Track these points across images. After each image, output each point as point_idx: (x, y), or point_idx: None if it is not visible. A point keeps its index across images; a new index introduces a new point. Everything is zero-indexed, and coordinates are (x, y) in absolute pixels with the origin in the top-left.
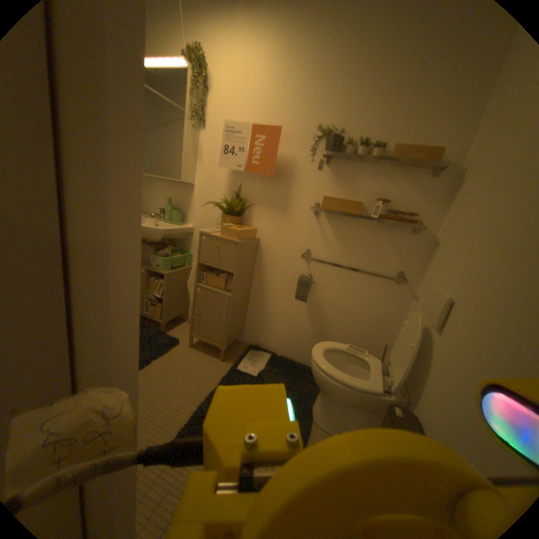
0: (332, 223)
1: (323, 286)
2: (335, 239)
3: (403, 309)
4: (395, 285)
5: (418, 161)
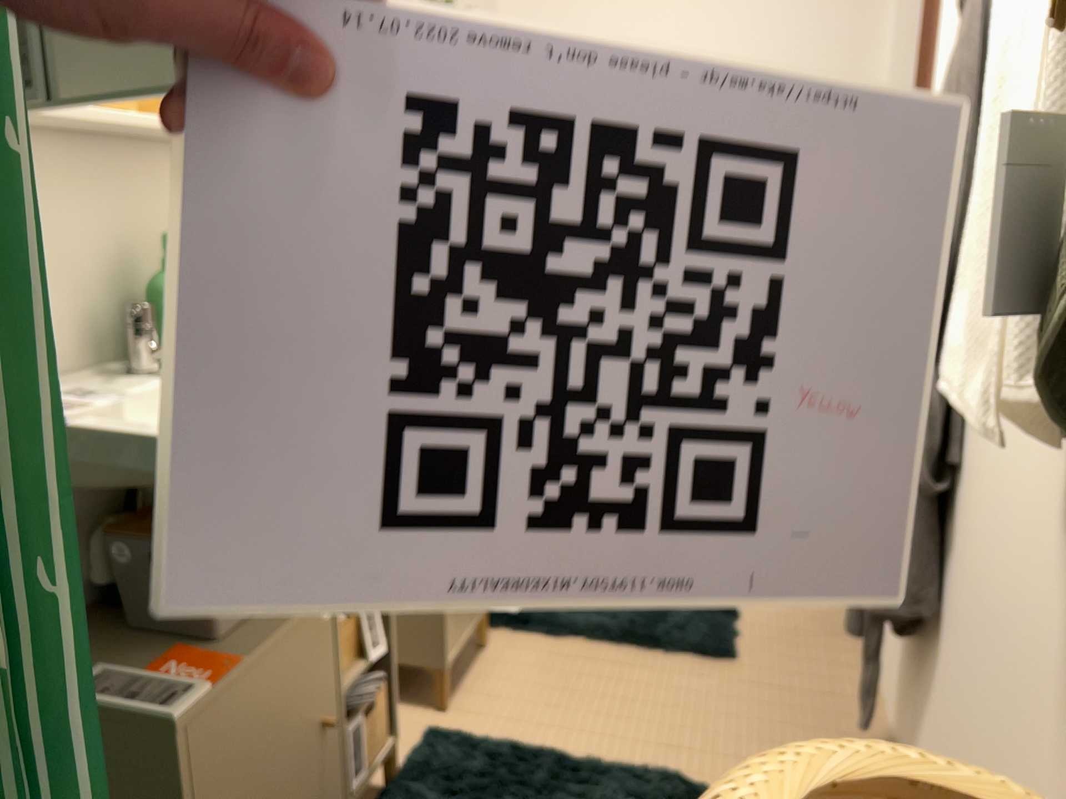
0: None
1: None
2: None
3: None
4: None
5: None
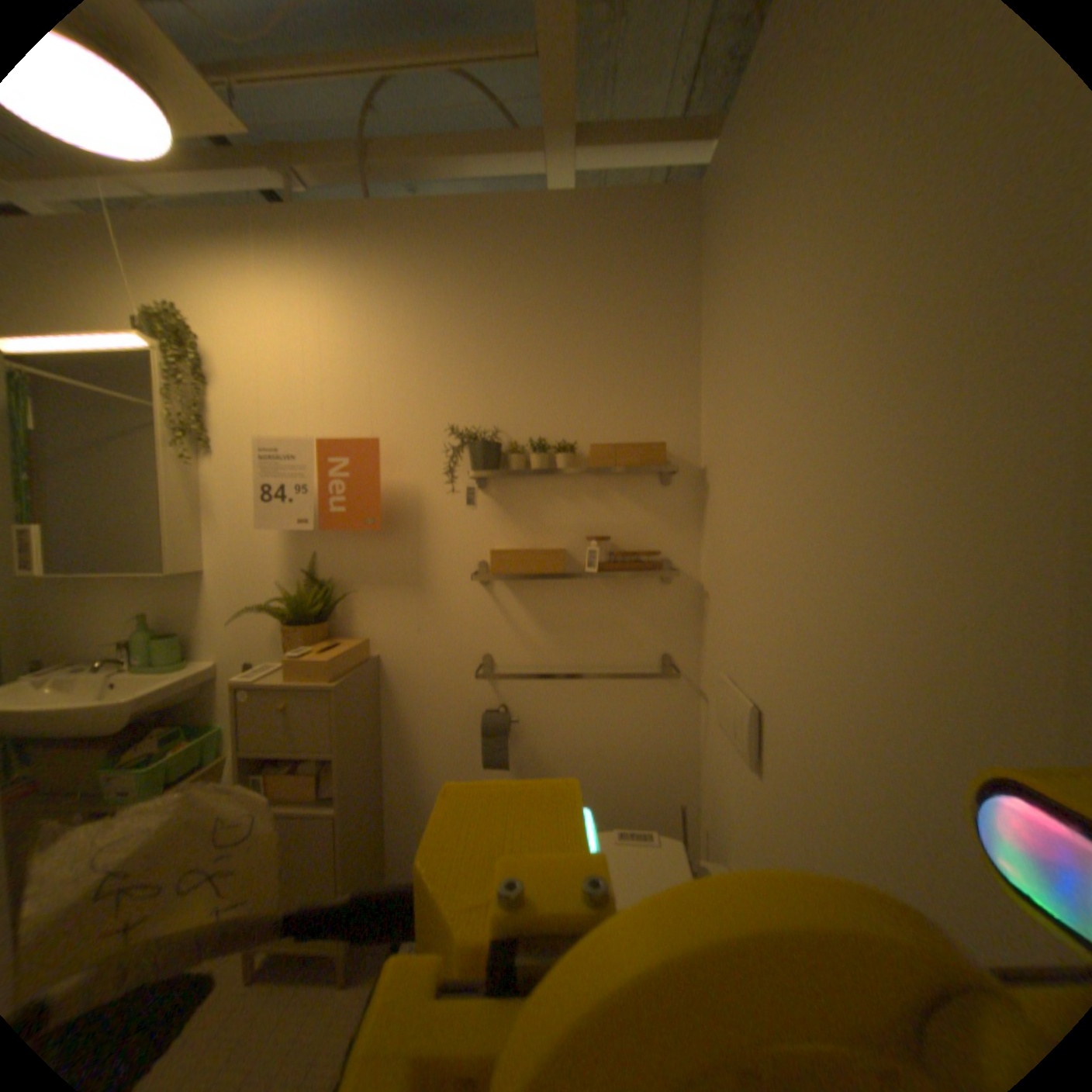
0: (520, 594)
1: (534, 721)
2: (533, 623)
3: (688, 722)
4: (662, 681)
5: (631, 467)
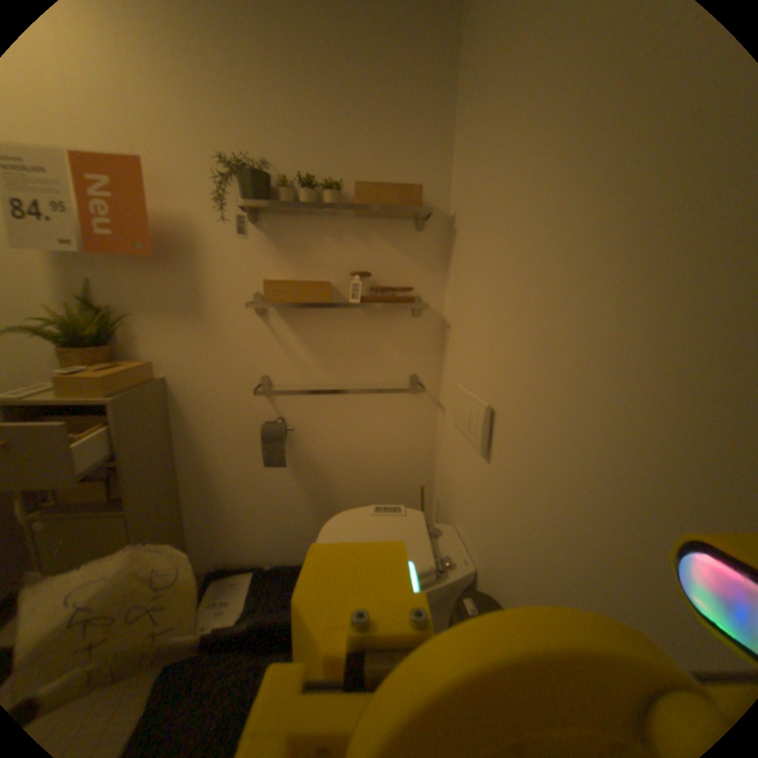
0: (292, 324)
1: (307, 430)
2: (305, 349)
3: (428, 426)
4: (410, 396)
5: (391, 208)
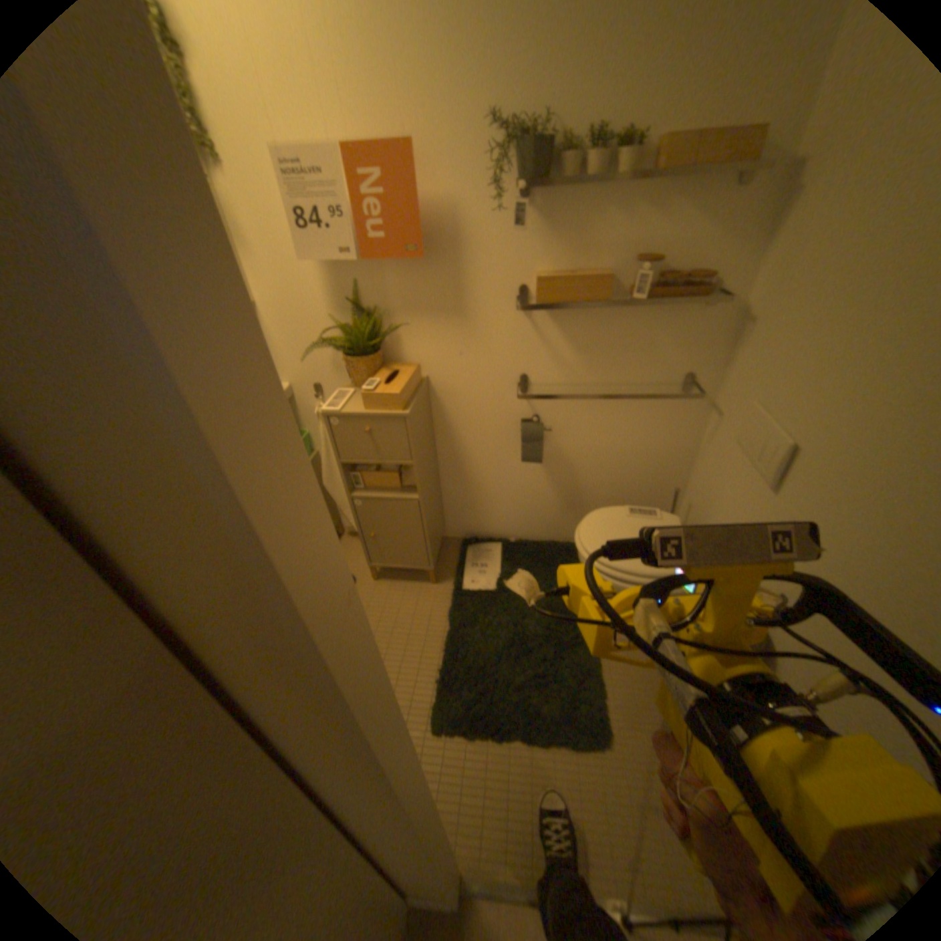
0: (557, 321)
1: (560, 428)
2: (567, 348)
3: (693, 430)
4: (679, 398)
5: (710, 169)
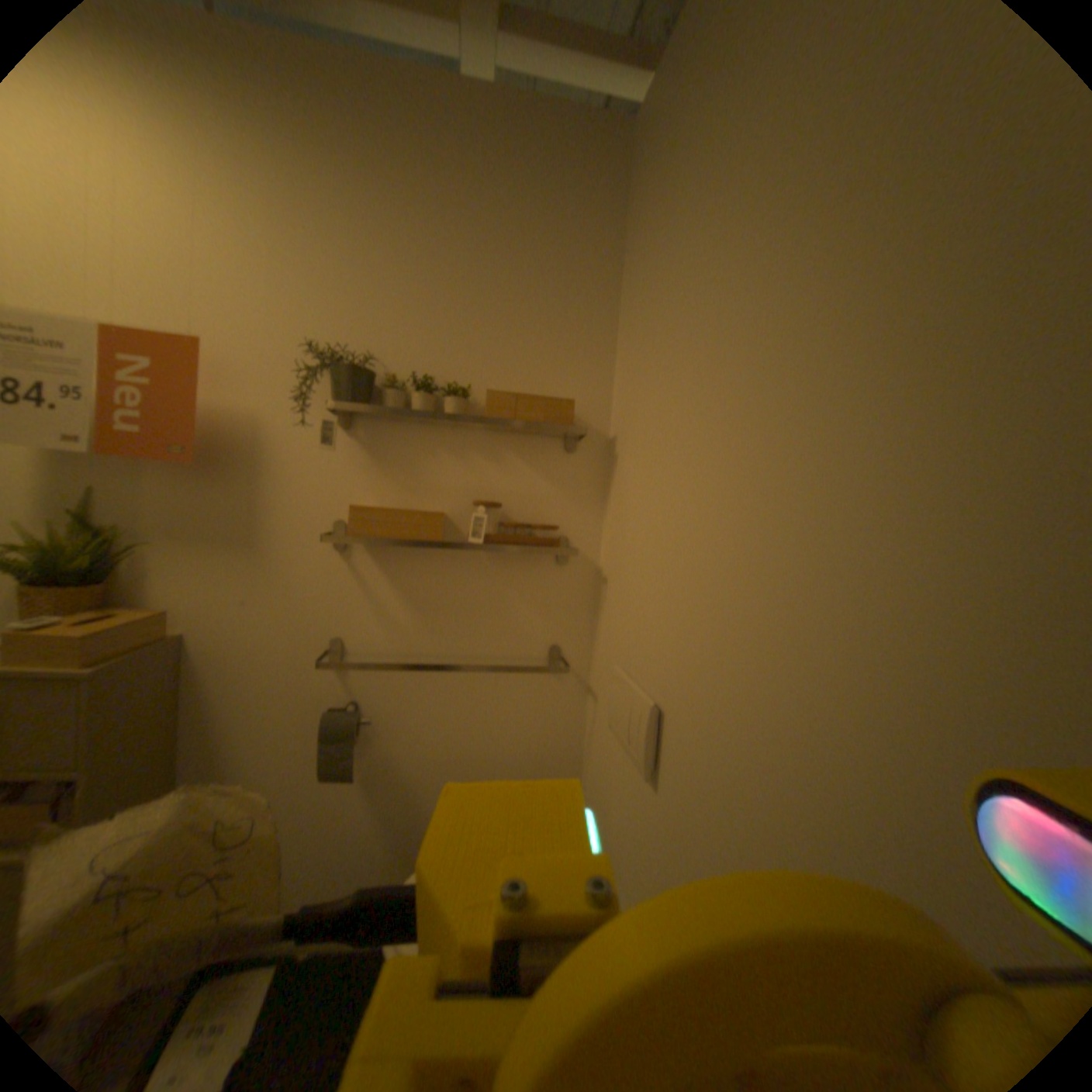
0: (386, 567)
1: (393, 723)
2: (400, 603)
3: (573, 723)
4: (548, 676)
5: (533, 425)
